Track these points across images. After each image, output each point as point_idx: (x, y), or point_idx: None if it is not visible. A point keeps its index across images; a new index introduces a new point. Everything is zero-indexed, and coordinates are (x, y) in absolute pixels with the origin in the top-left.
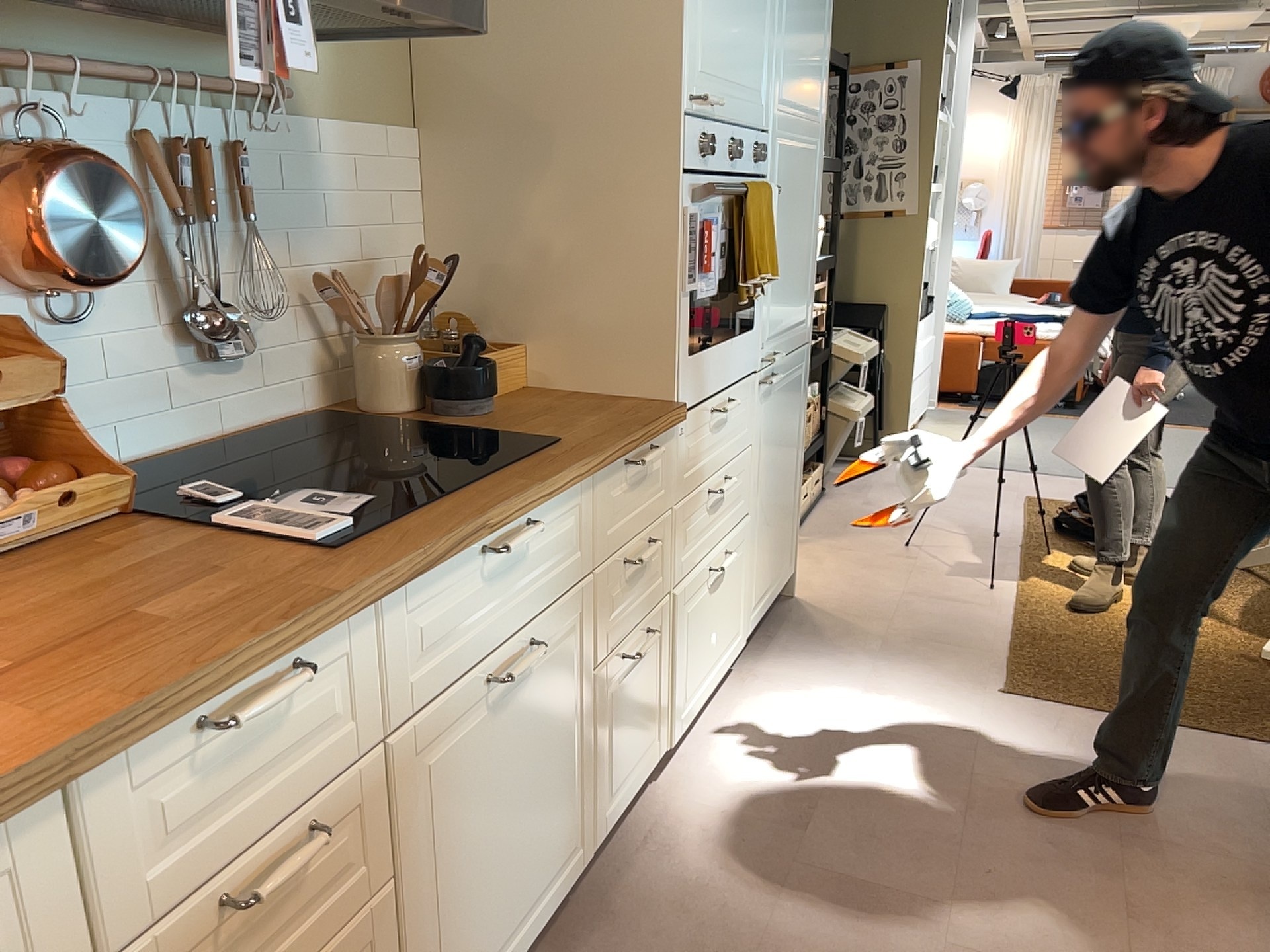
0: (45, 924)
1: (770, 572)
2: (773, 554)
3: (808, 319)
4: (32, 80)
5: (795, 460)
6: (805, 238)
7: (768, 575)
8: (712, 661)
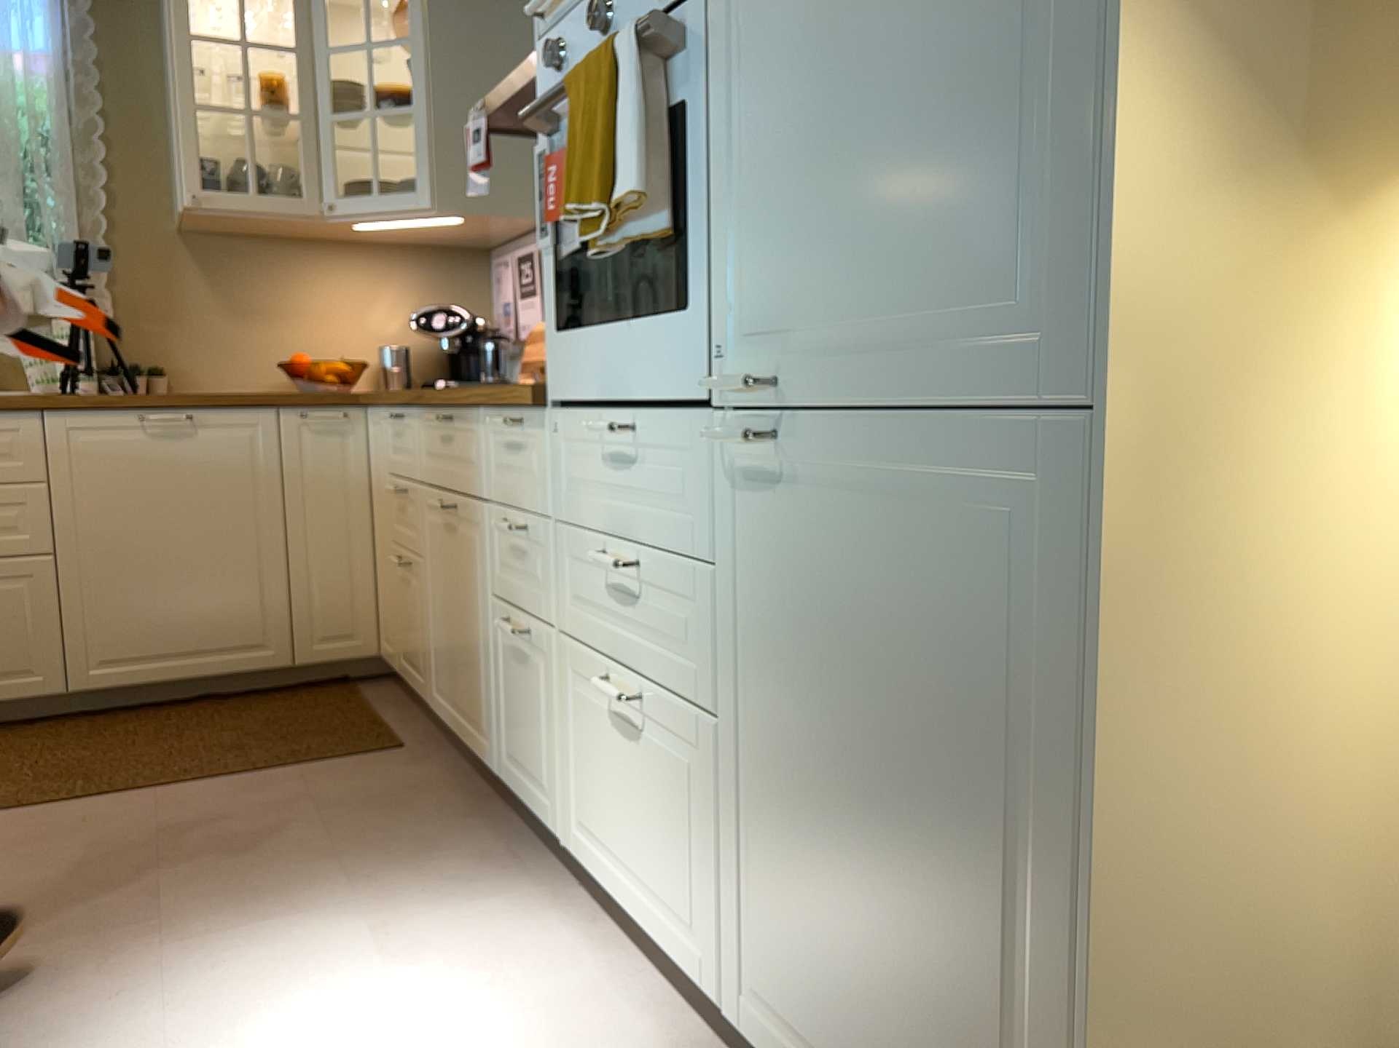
0: (383, 445)
1: (840, 1037)
2: (857, 1008)
3: (1068, 310)
4: None
5: (1003, 855)
6: (969, 6)
7: (827, 1025)
8: (637, 881)
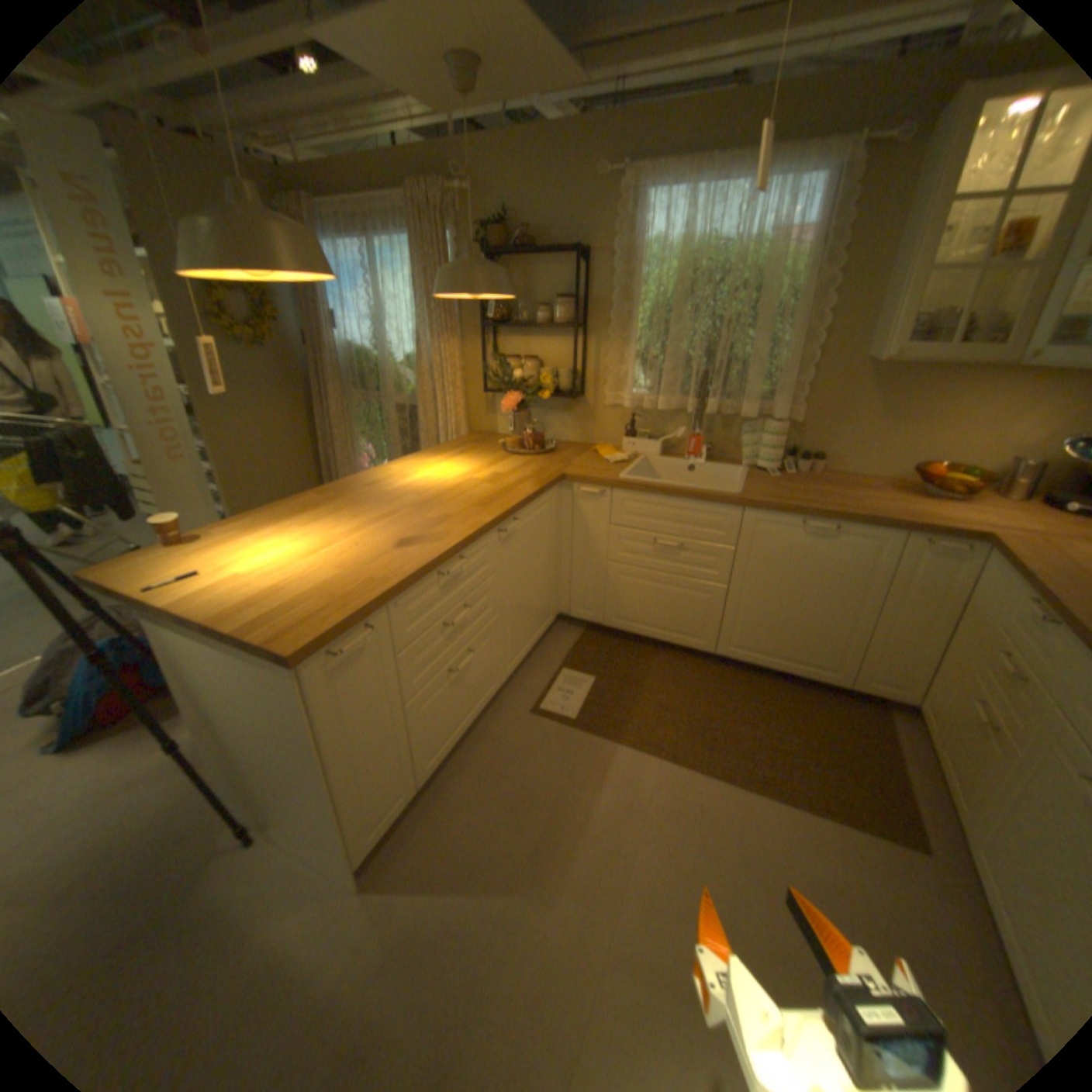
0: (1006, 602)
1: None
2: None
3: None
4: None
5: None
6: None
7: None
8: None
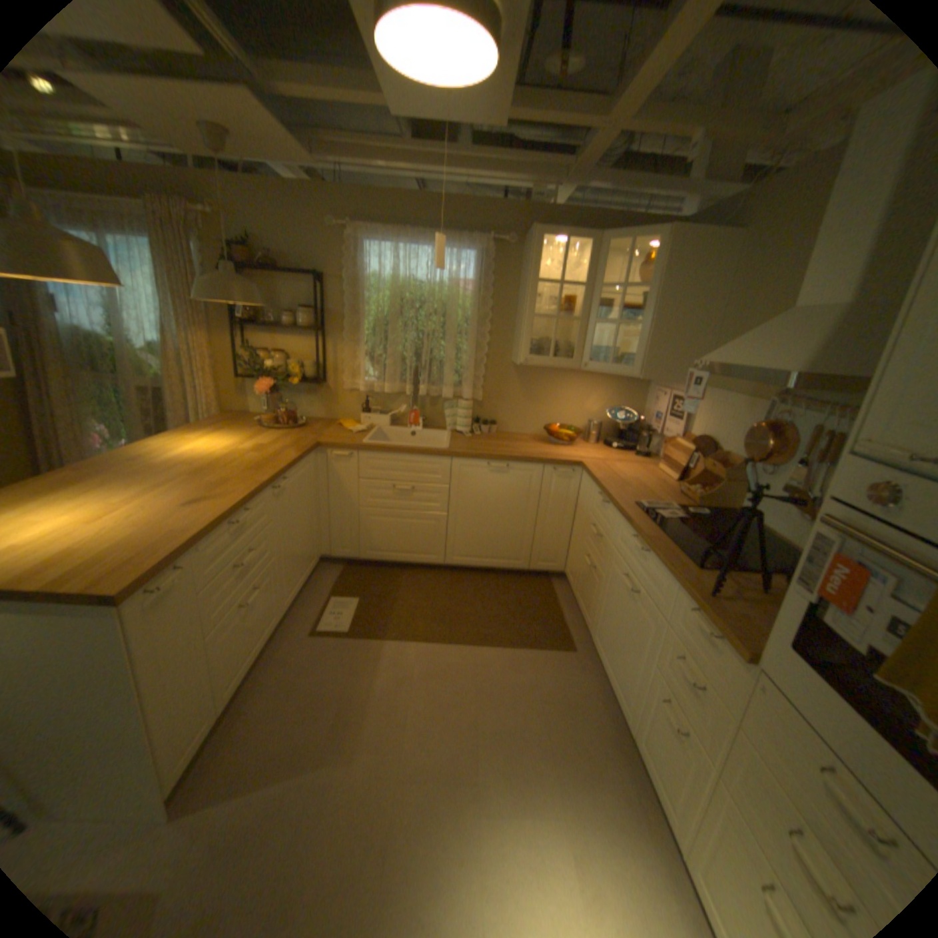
0: (590, 498)
1: None
2: None
3: None
4: (801, 405)
5: None
6: None
7: None
8: None
